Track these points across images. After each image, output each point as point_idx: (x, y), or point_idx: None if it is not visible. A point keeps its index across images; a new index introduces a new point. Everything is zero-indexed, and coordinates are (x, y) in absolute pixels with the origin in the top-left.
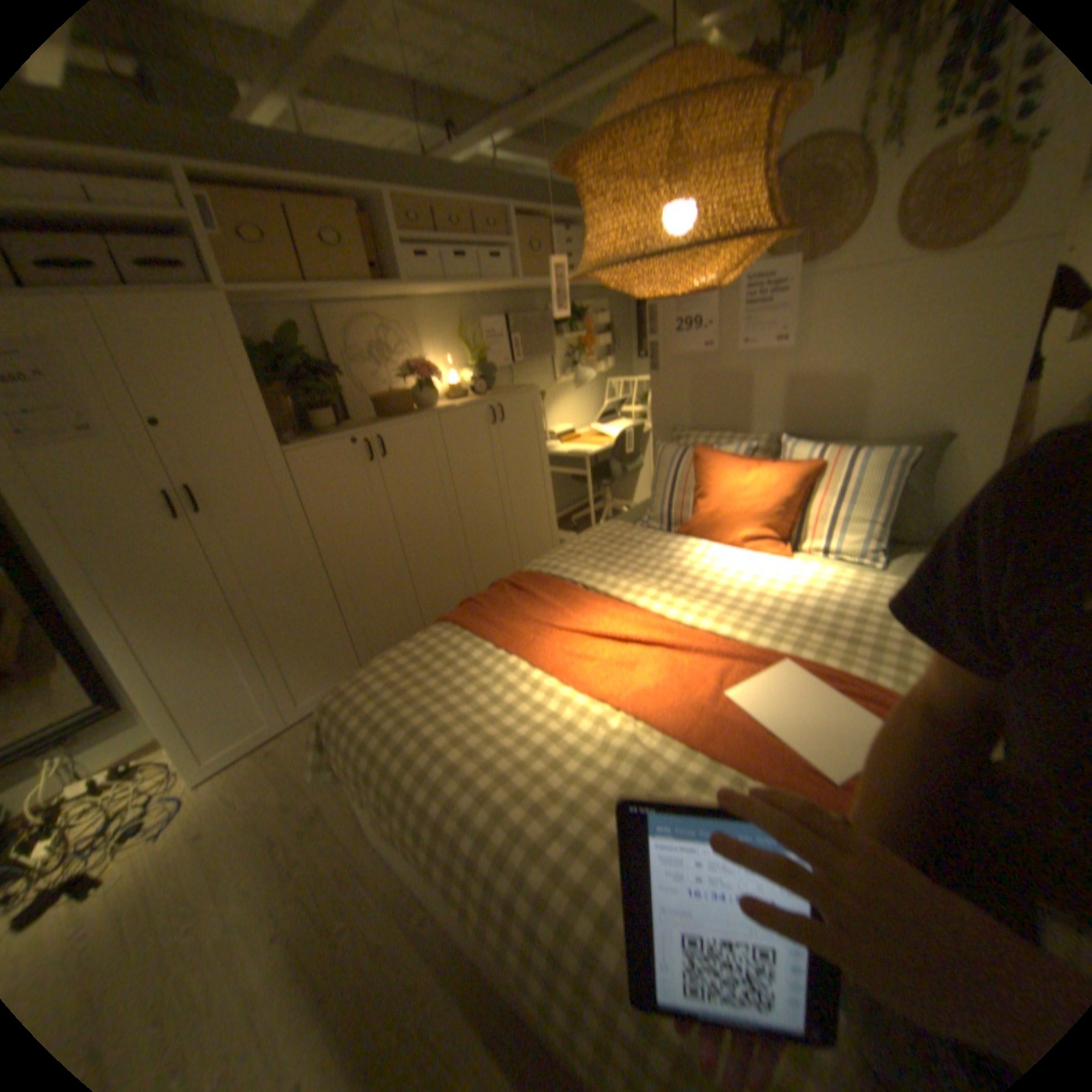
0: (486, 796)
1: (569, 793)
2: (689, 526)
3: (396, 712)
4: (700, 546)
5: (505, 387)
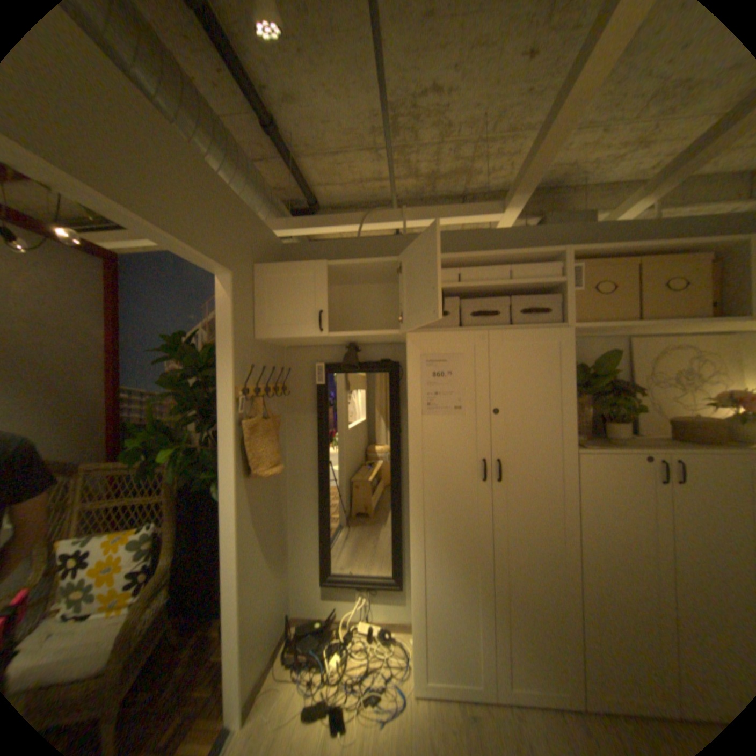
0: None
1: None
2: None
3: None
4: None
5: None
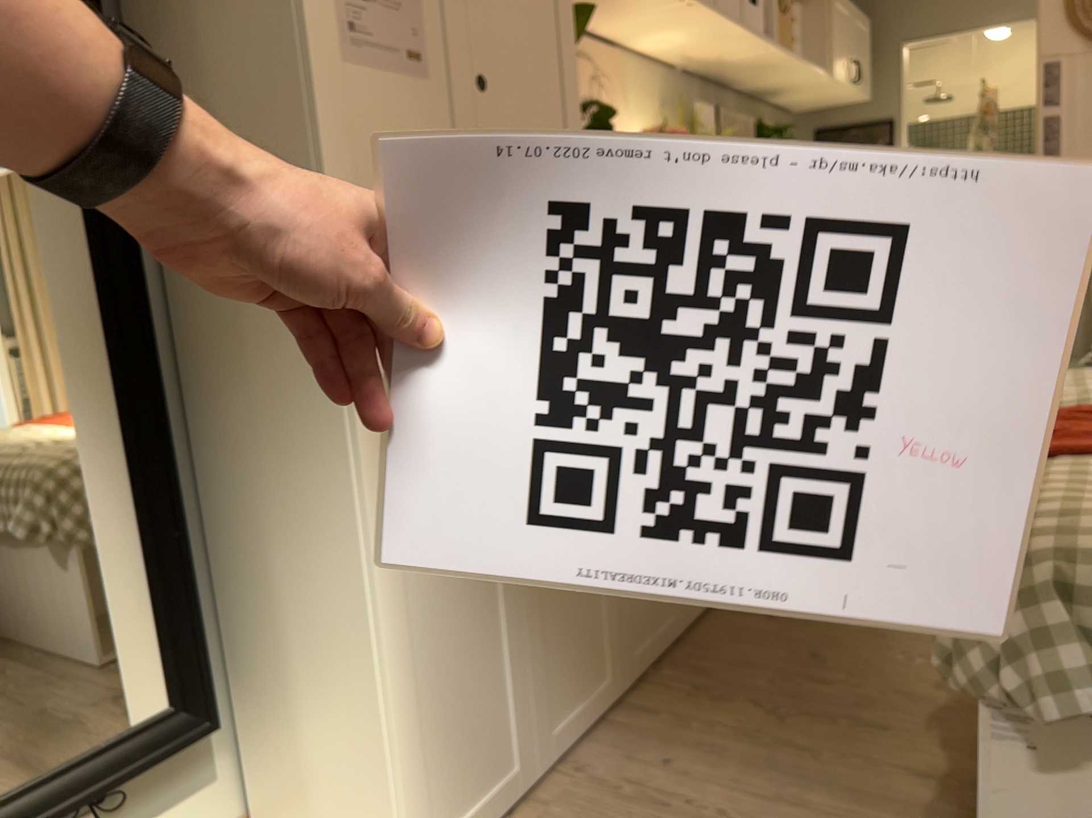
0: None
1: None
2: None
3: None
4: None
5: None
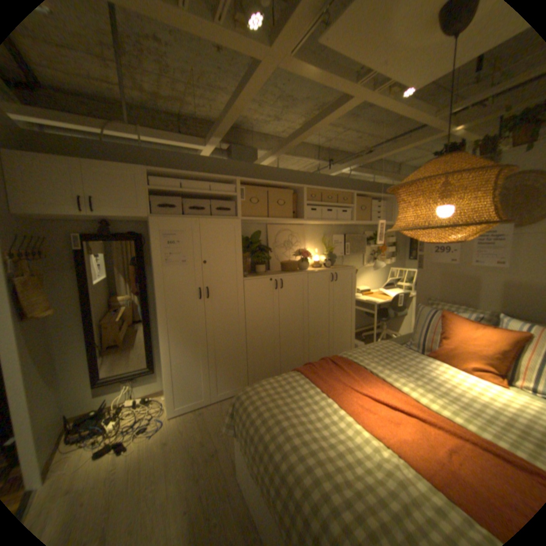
0: (311, 469)
1: (357, 486)
2: (436, 353)
3: (271, 409)
4: (443, 366)
5: (338, 265)
